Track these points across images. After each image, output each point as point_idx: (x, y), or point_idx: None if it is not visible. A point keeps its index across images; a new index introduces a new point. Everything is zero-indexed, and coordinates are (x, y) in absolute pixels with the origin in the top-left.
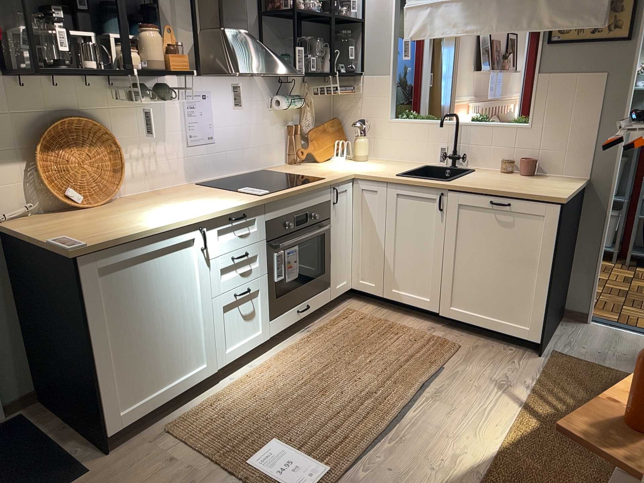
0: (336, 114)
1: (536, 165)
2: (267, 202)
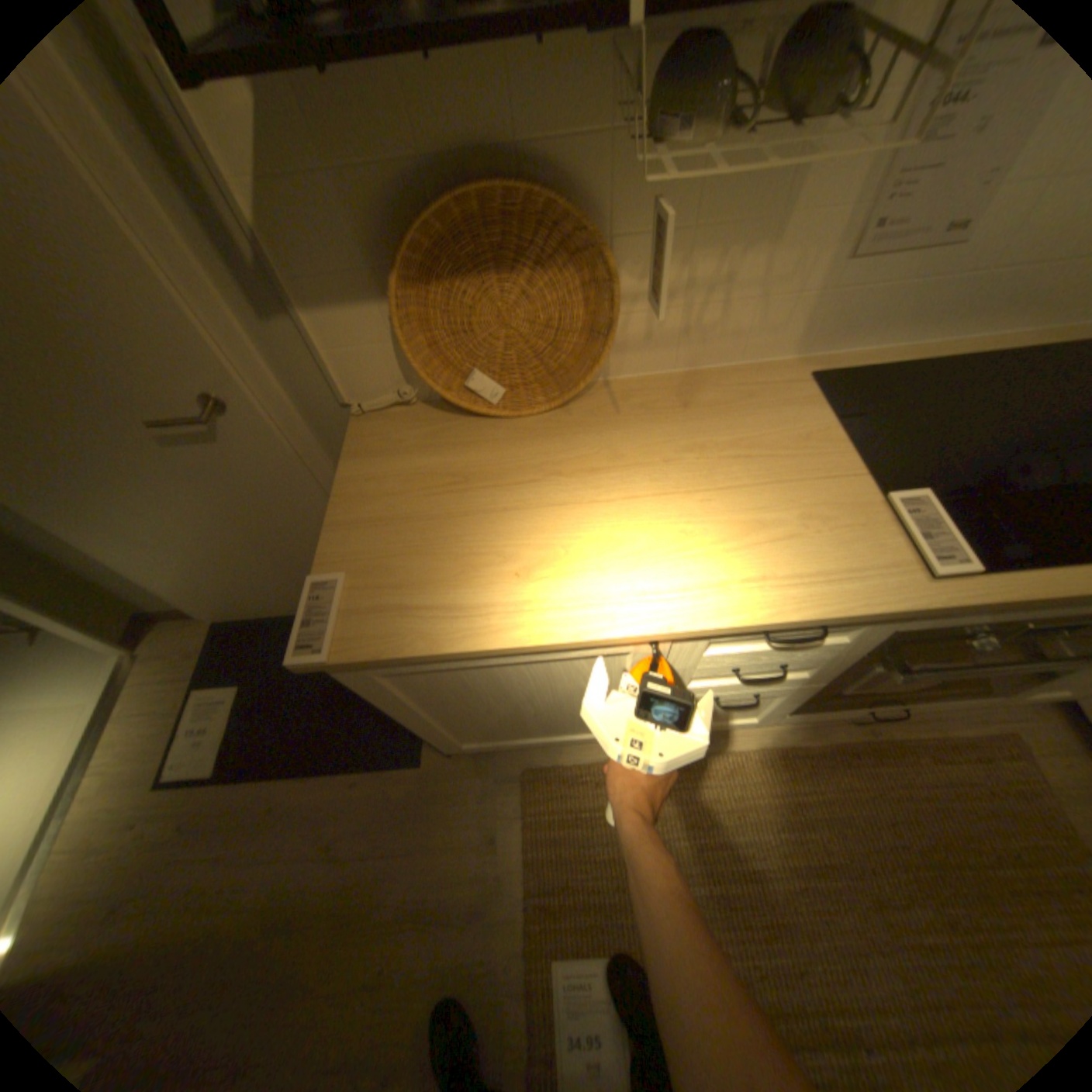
0: None
1: None
2: (945, 610)
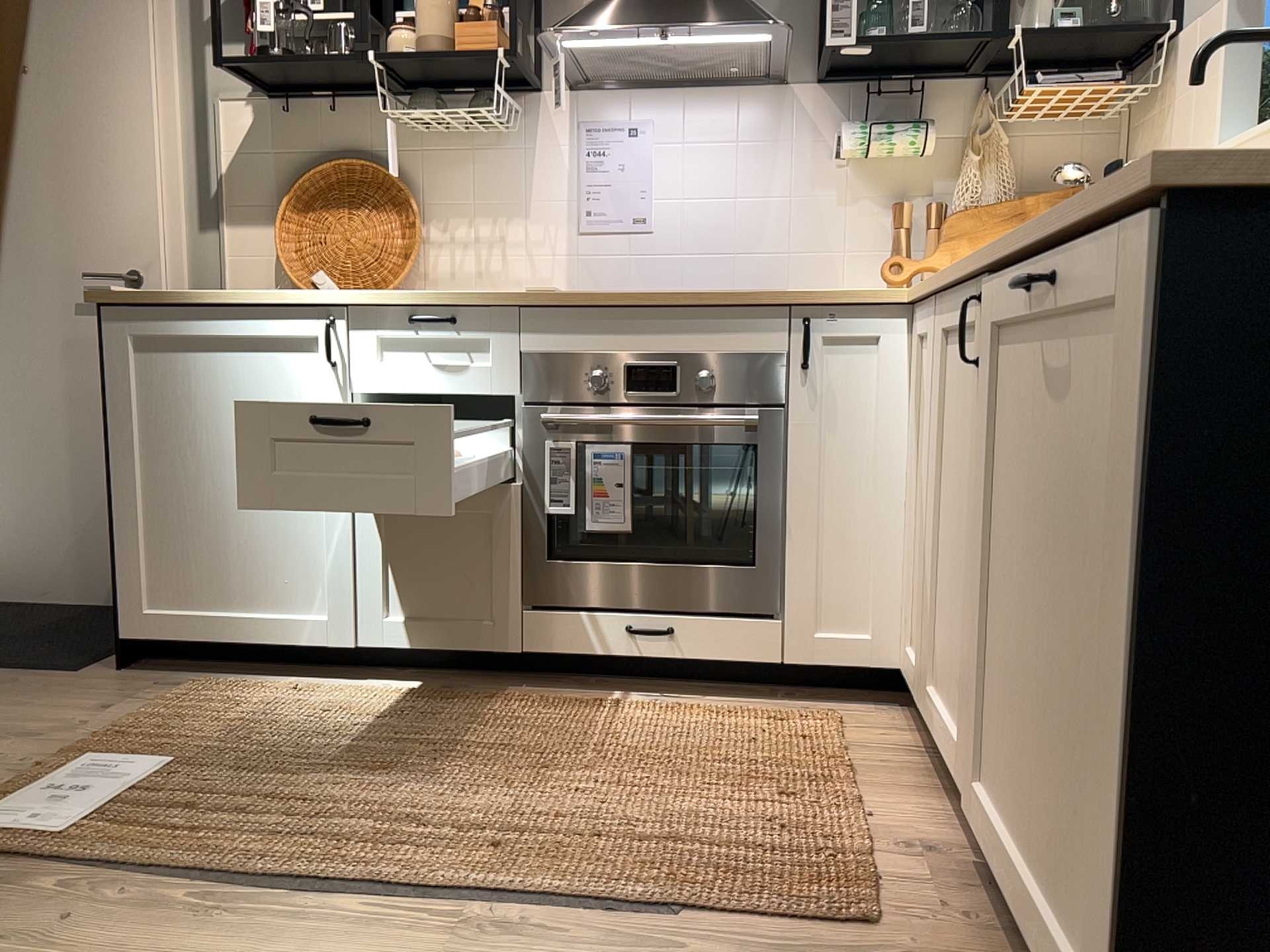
0: None
1: None
2: (524, 305)
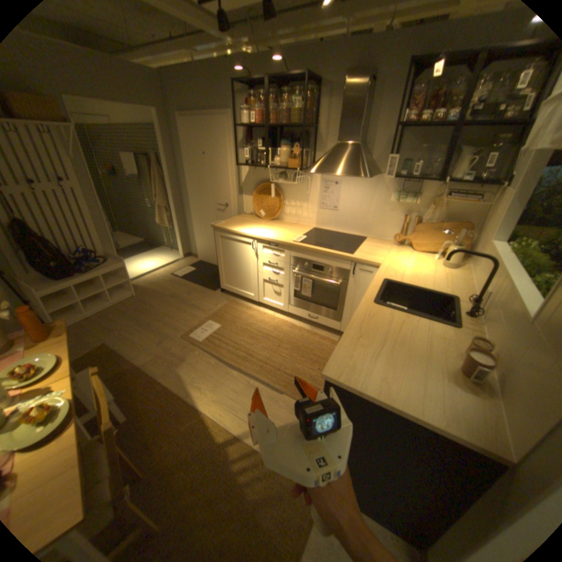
0: (485, 221)
1: (478, 371)
2: (291, 246)
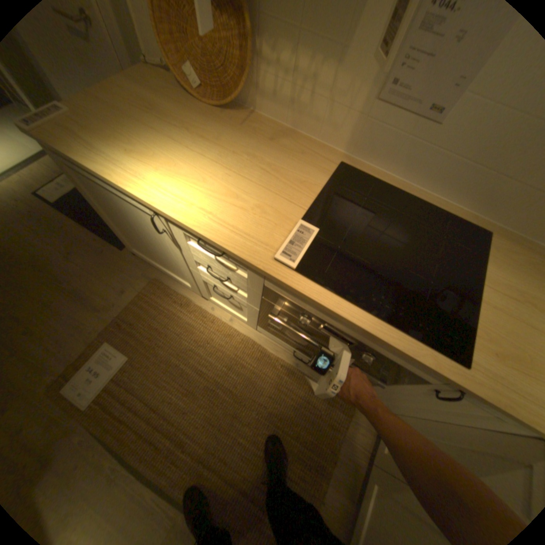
0: None
1: None
2: (268, 276)
